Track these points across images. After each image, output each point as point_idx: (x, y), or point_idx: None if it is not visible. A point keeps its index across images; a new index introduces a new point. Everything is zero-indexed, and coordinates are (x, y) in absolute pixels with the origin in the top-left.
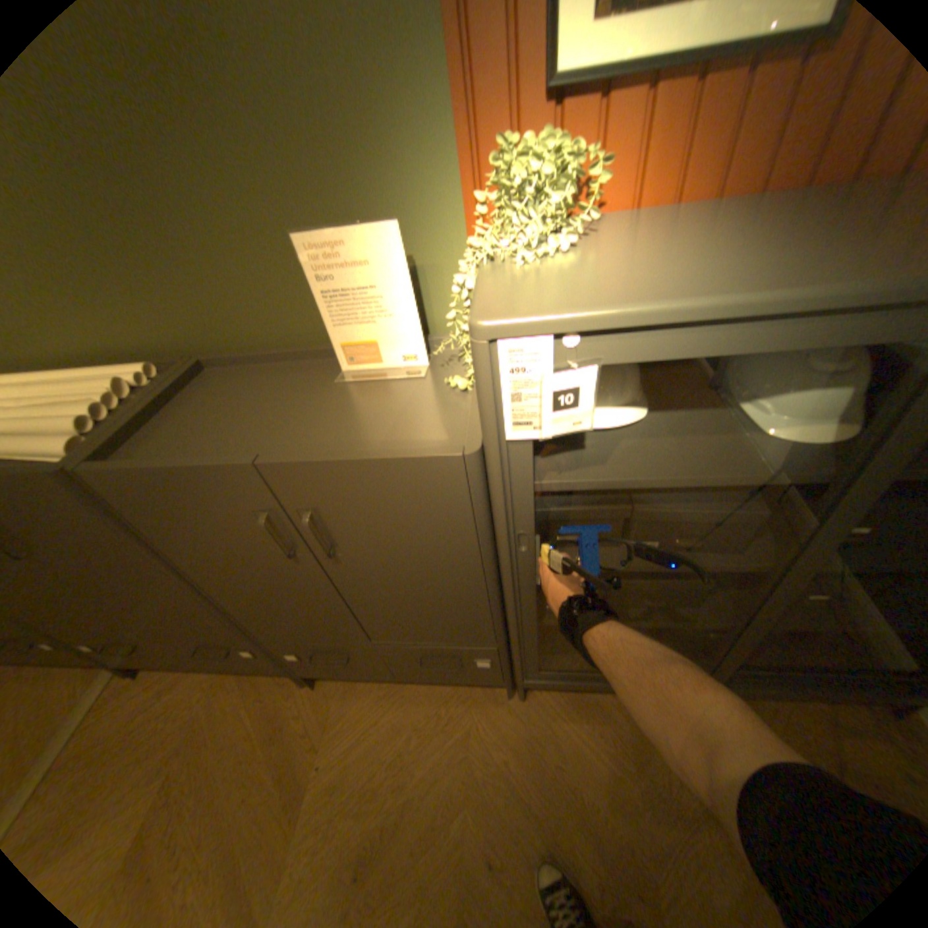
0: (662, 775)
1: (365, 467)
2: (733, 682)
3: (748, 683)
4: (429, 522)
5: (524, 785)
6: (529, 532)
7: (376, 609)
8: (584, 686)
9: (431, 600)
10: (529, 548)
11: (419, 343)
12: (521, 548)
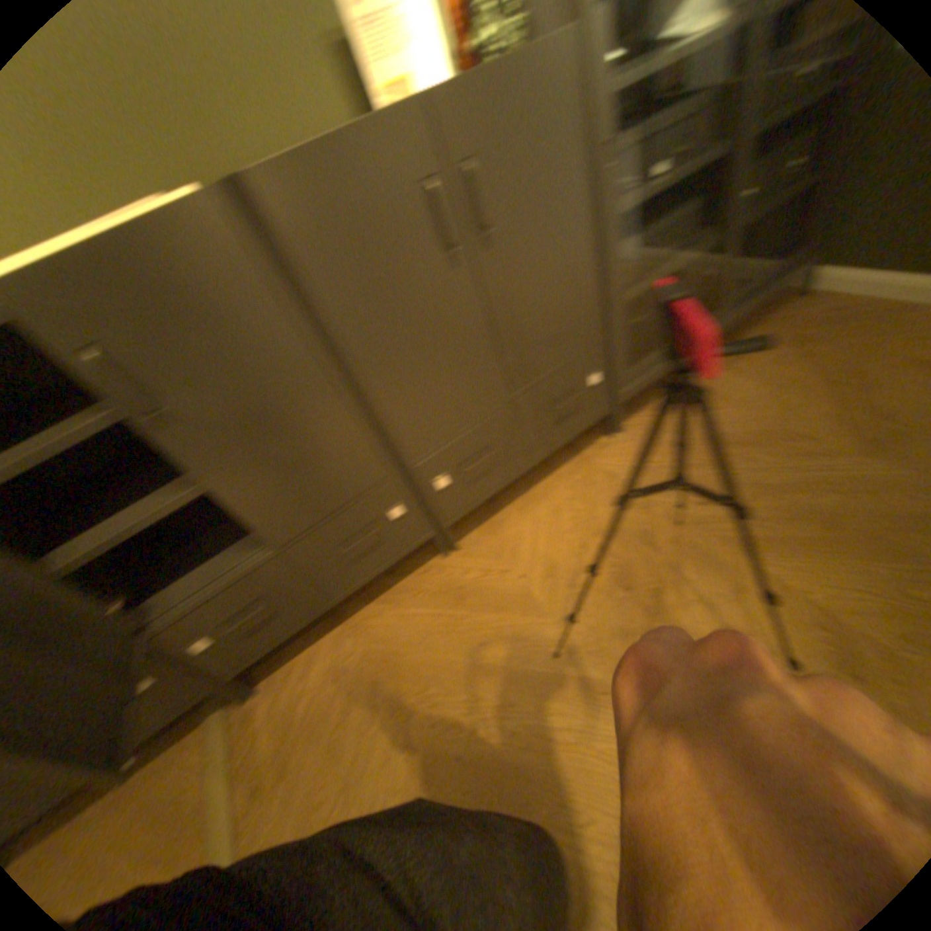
0: (742, 392)
1: (514, 65)
2: (735, 306)
3: (742, 301)
4: (557, 139)
5: (676, 457)
6: (615, 133)
7: (520, 321)
8: (662, 365)
9: (560, 278)
10: (616, 157)
11: (445, 65)
12: (612, 160)
